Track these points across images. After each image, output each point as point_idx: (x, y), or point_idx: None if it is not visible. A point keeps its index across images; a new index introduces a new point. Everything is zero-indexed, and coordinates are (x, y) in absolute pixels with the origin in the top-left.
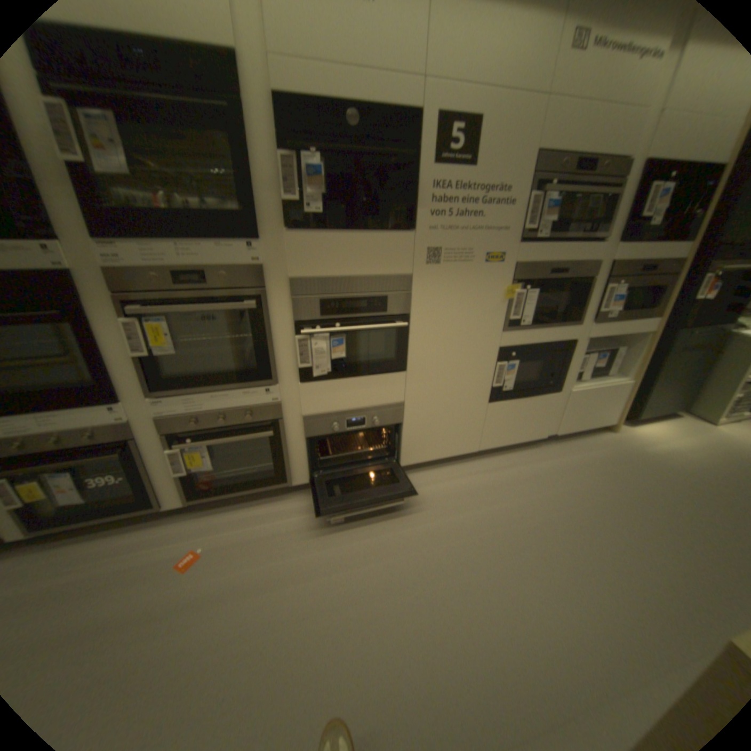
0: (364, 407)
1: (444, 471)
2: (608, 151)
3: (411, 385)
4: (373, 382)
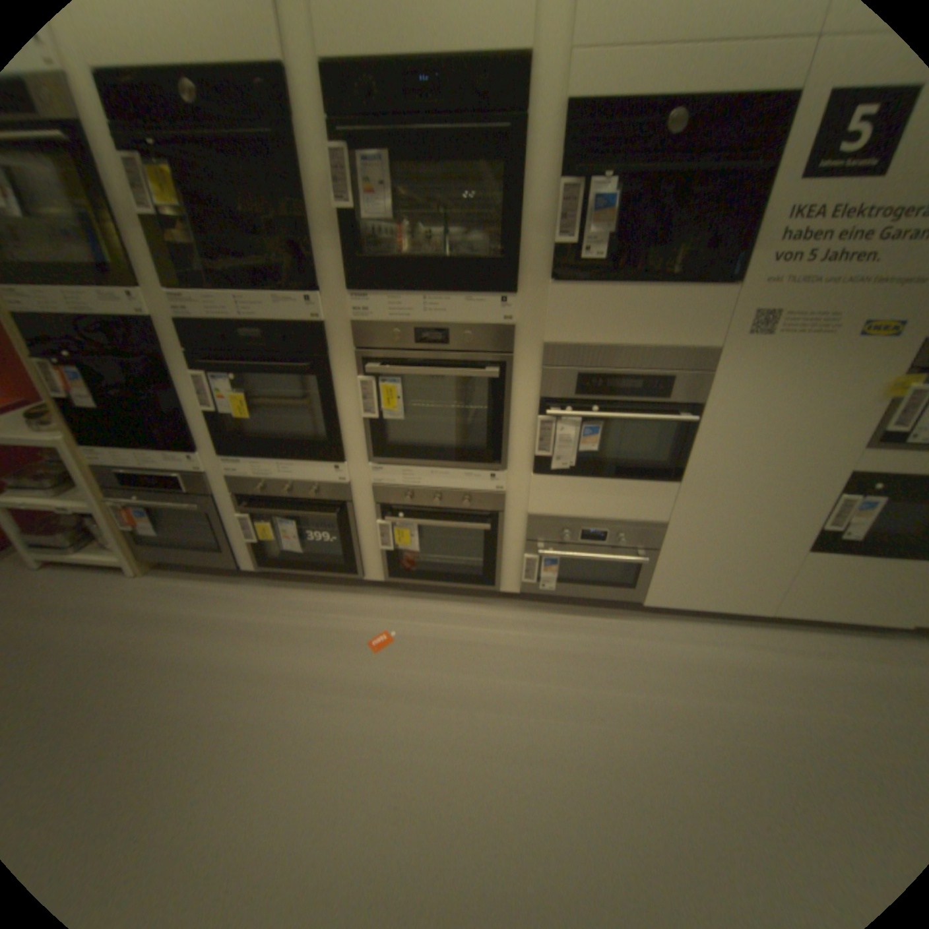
0: (610, 518)
1: (711, 630)
2: None
3: (685, 503)
4: (630, 489)
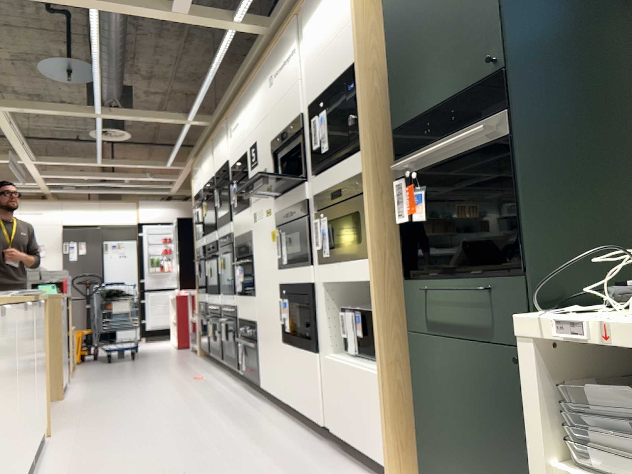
0: (248, 320)
1: (271, 410)
2: (291, 119)
3: (257, 309)
4: (249, 302)
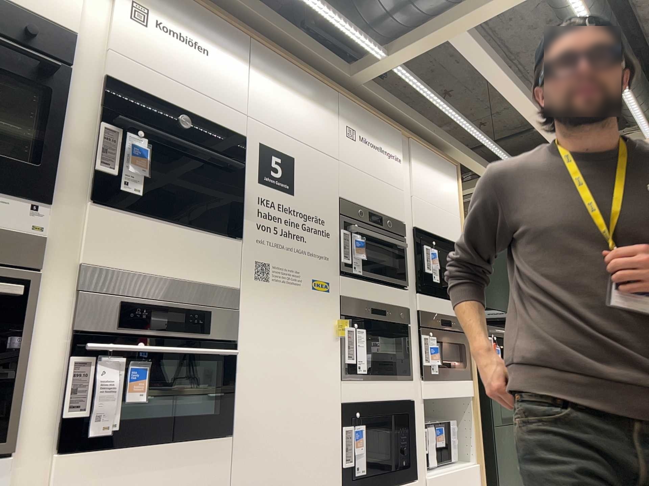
0: None
1: None
2: (388, 213)
3: (241, 464)
4: (185, 456)
